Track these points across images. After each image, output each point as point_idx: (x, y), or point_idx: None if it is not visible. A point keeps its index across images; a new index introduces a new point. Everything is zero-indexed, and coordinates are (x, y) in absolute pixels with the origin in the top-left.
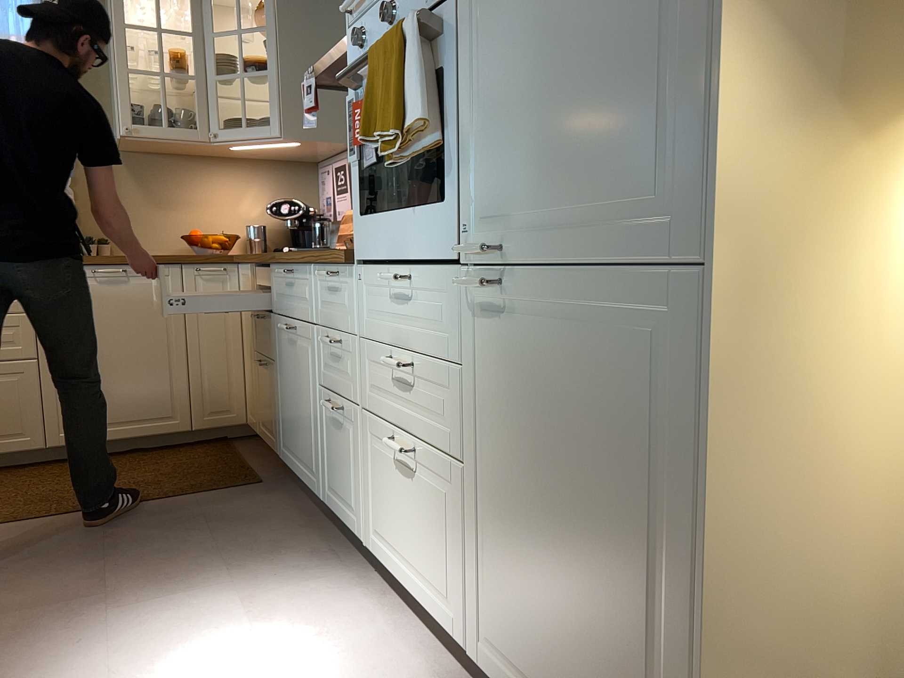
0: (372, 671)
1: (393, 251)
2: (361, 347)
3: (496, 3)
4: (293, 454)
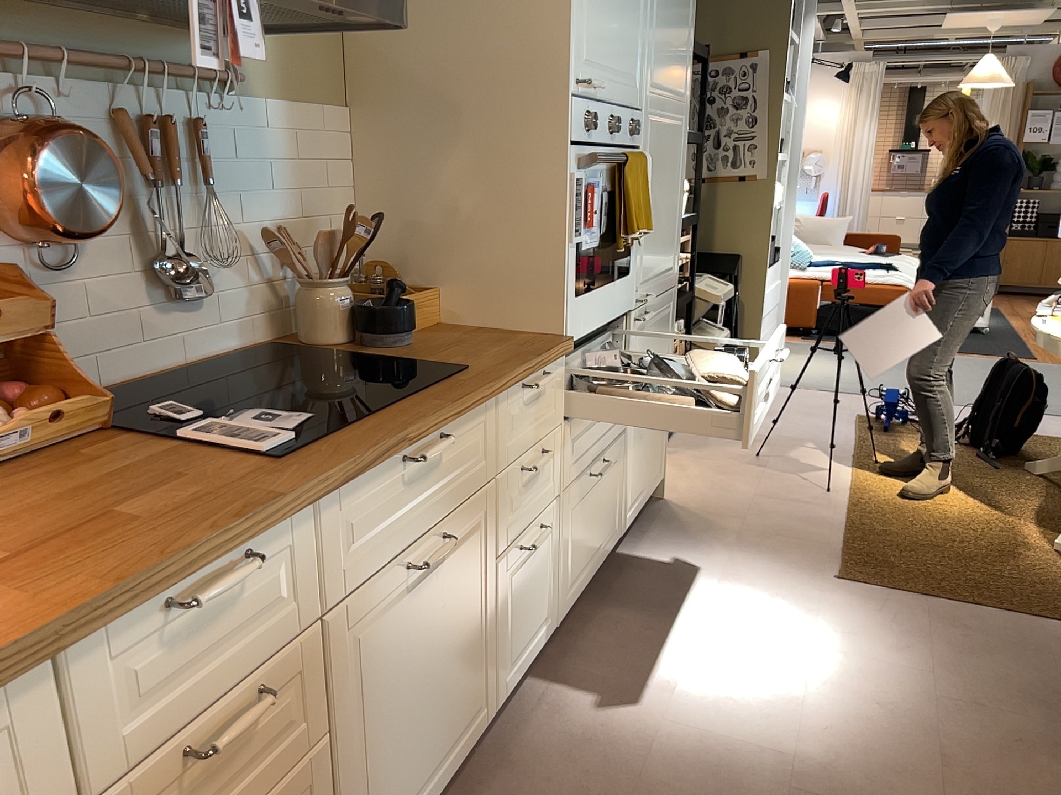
0: (641, 599)
1: (600, 319)
2: (564, 430)
3: (652, 170)
4: (413, 794)
